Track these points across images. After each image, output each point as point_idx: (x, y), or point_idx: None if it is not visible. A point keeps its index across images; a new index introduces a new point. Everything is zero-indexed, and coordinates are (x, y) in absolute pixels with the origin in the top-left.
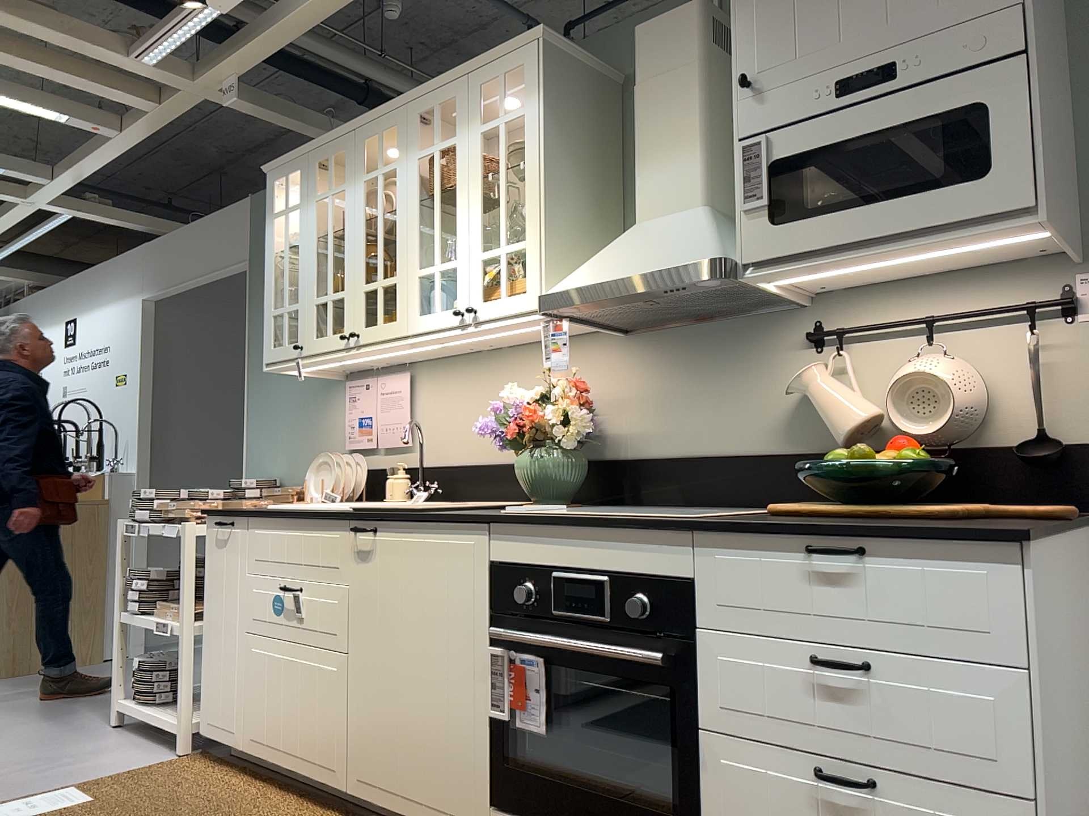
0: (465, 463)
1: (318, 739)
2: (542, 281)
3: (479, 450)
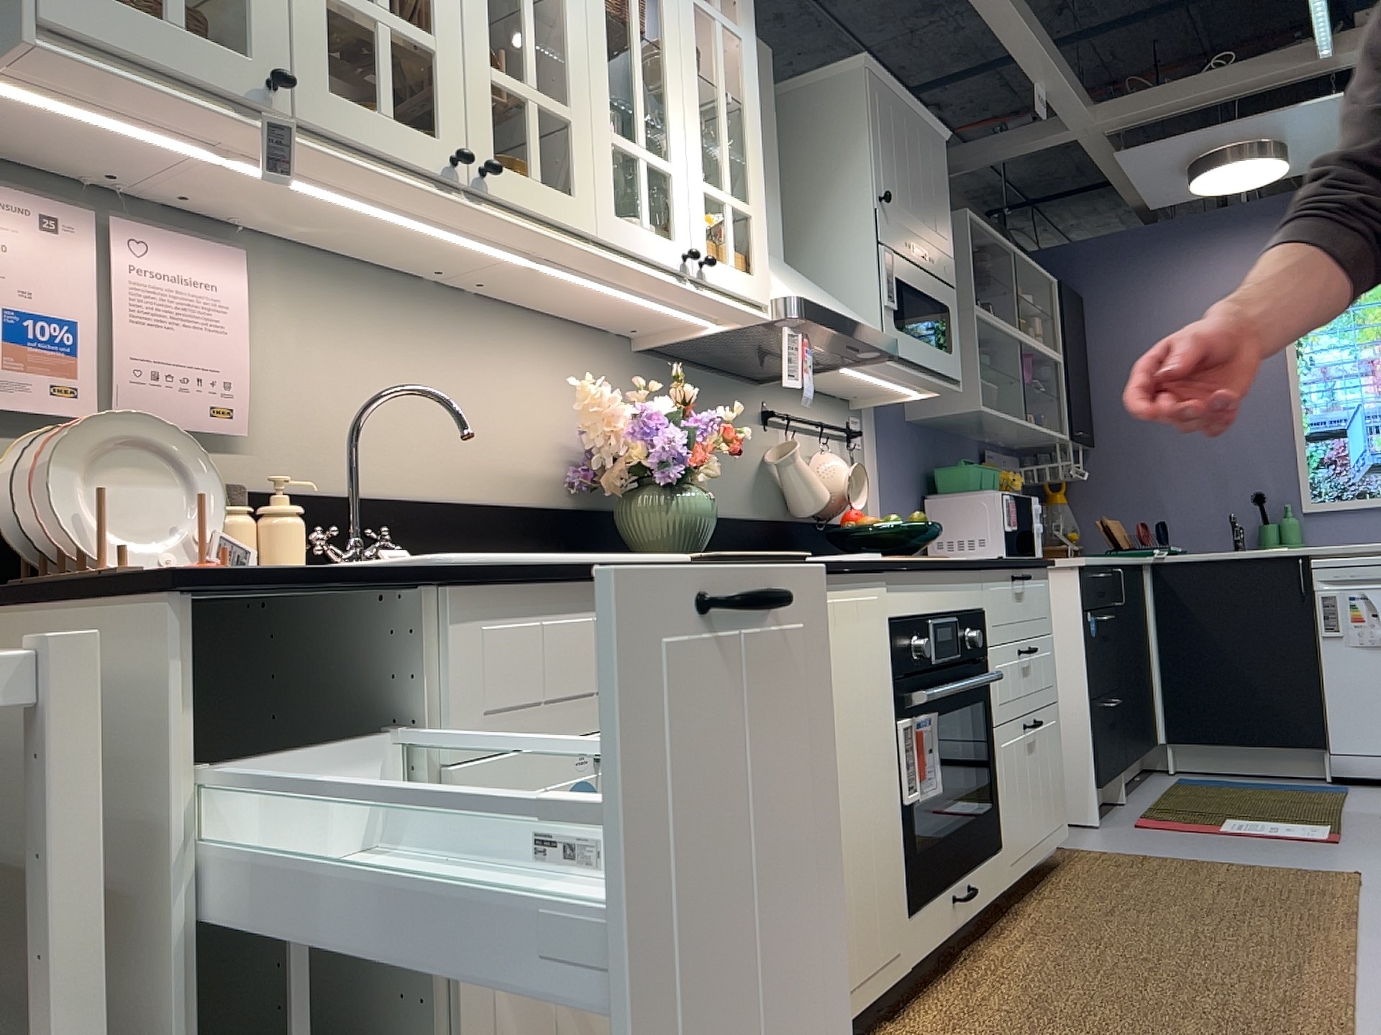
0: (398, 496)
1: None
2: (768, 273)
3: (427, 473)
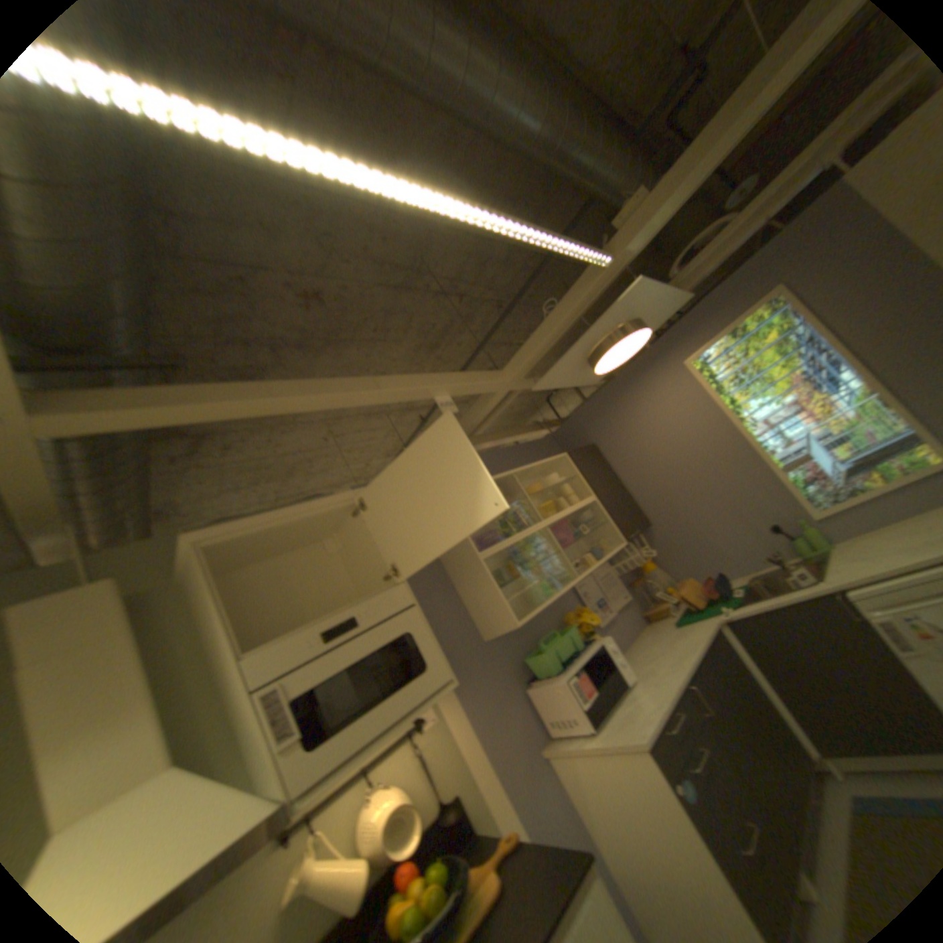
0: None
1: None
2: None
3: None
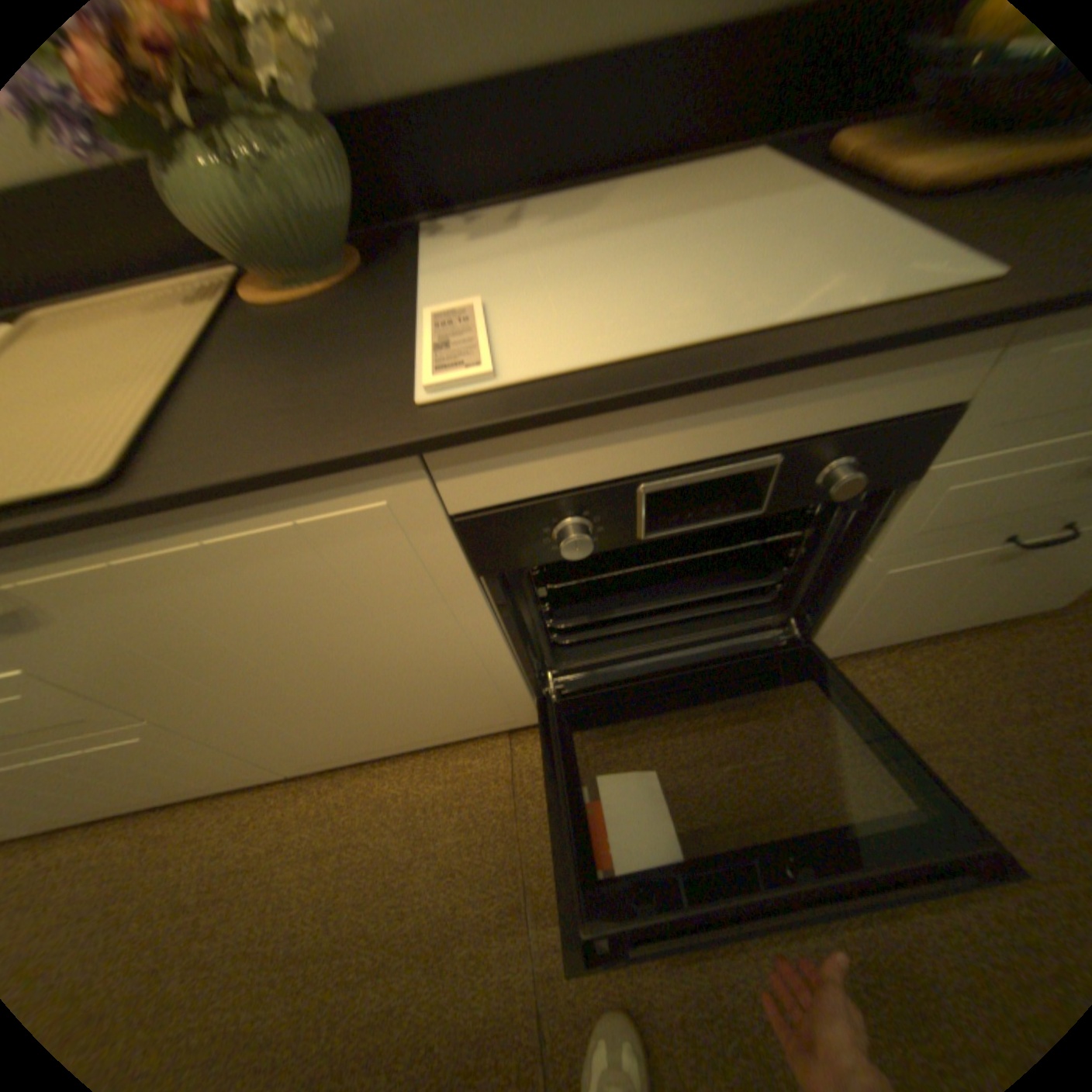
0: None
1: (186, 780)
2: None
3: None
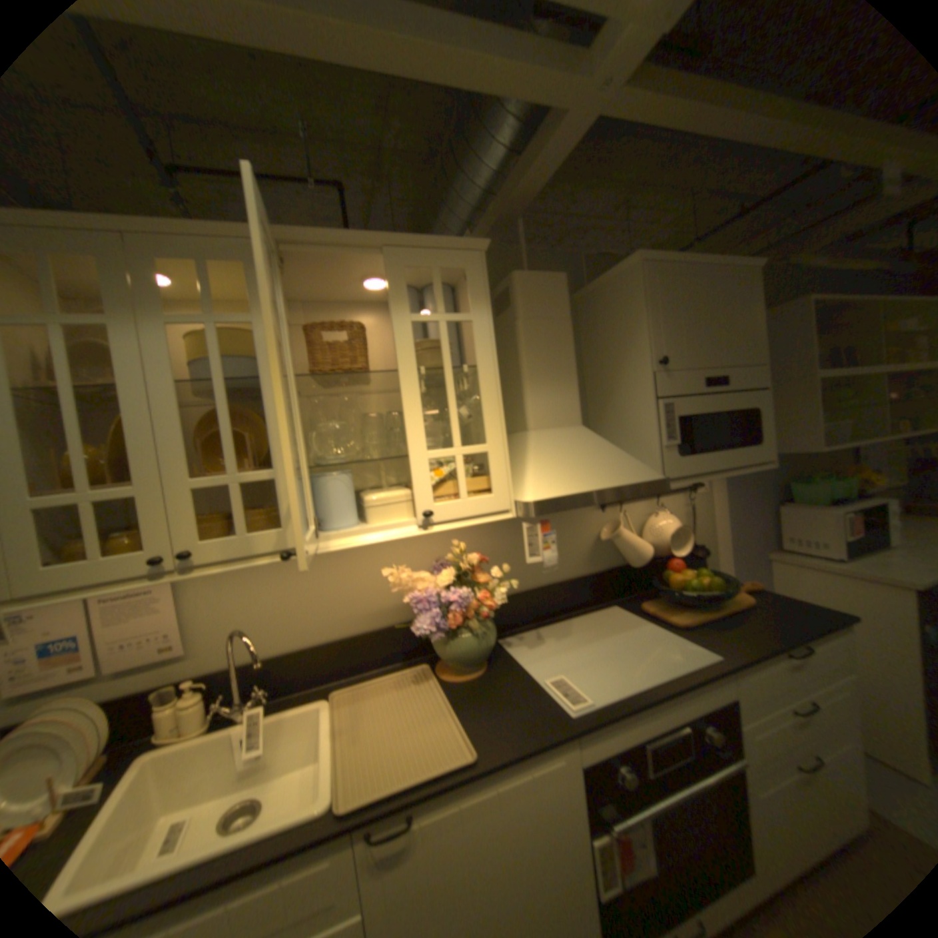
0: (291, 651)
1: None
2: (510, 486)
3: (311, 632)
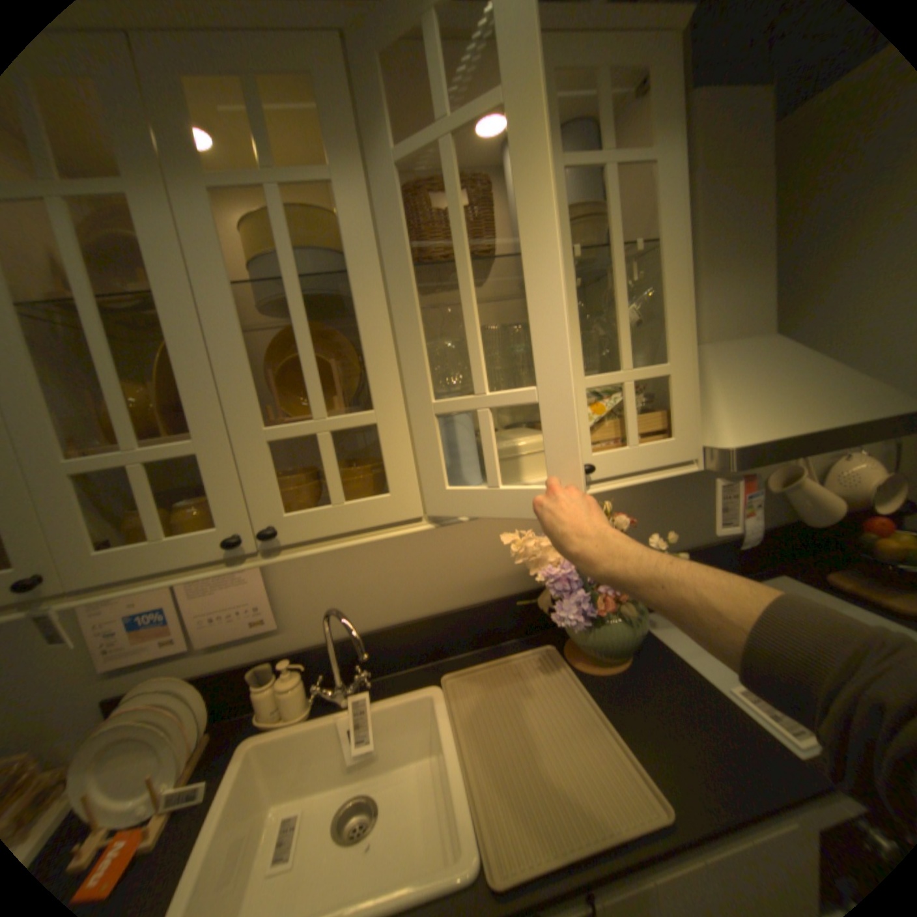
0: (392, 623)
1: None
2: (697, 423)
3: (413, 602)
